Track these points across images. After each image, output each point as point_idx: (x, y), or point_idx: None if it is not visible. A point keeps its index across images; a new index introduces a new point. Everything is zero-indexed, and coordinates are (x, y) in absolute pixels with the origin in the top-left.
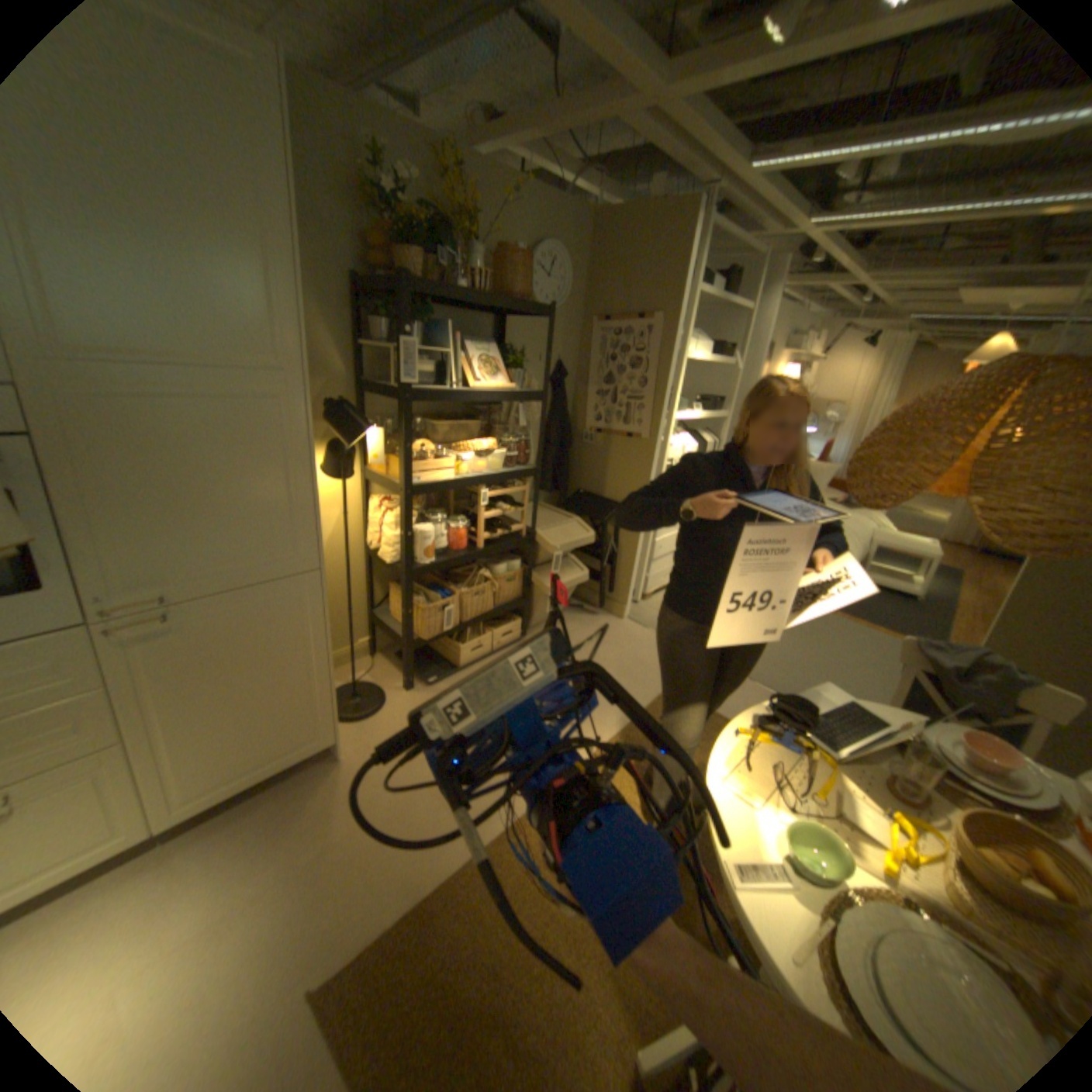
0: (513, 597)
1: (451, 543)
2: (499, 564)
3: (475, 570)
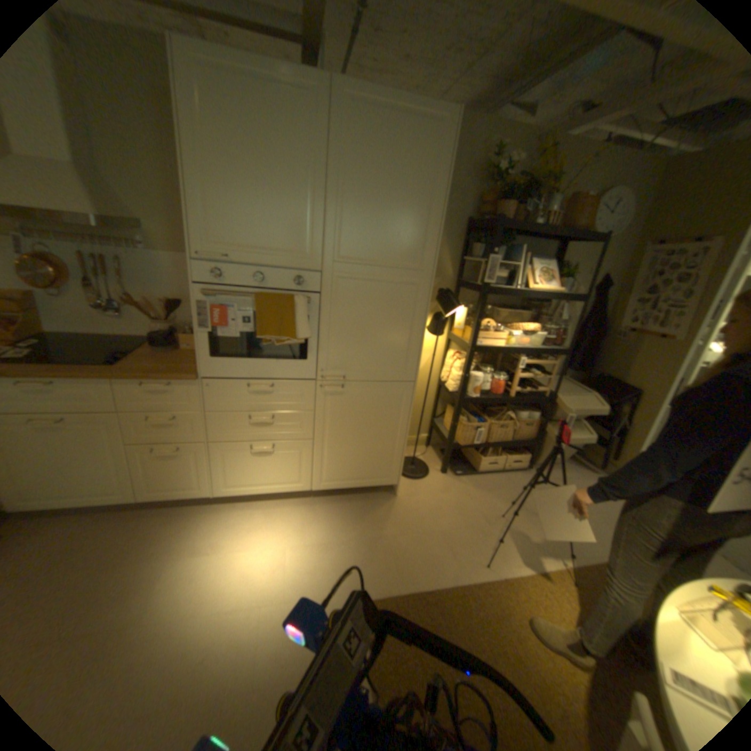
0: (529, 438)
1: (493, 388)
2: (524, 411)
3: (505, 411)
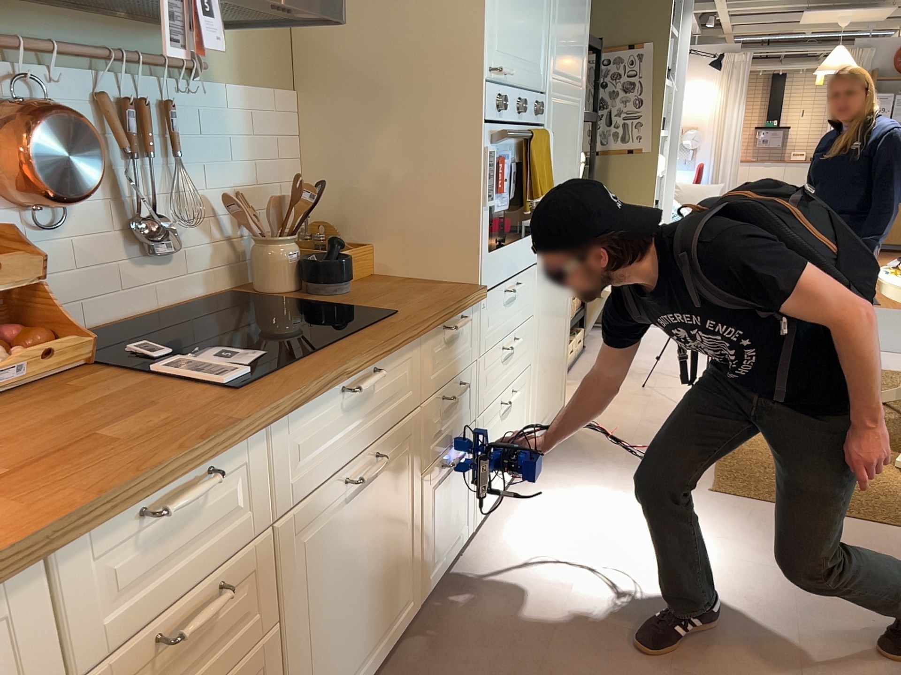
0: None
1: None
2: None
3: None
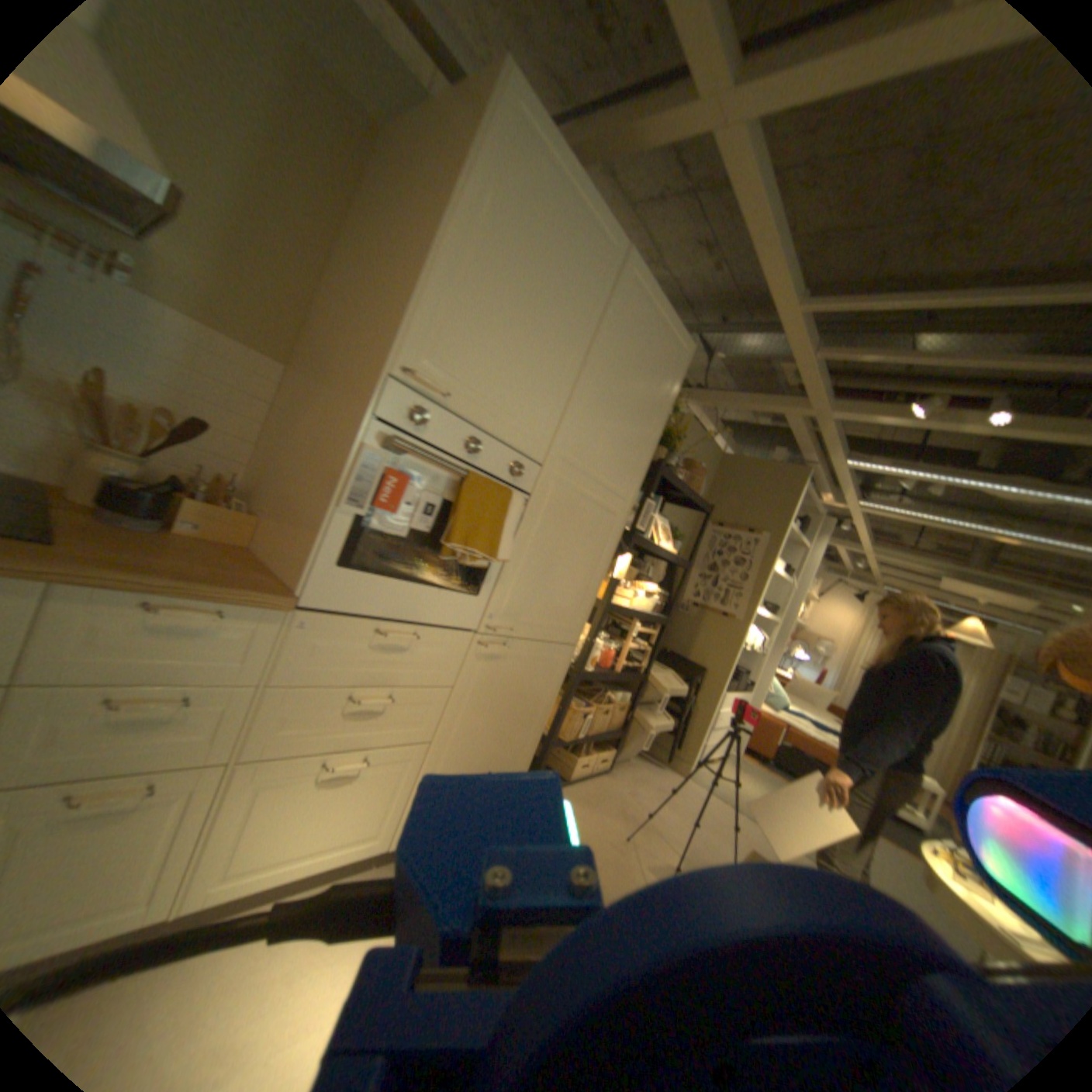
0: (617, 729)
1: (600, 662)
2: (616, 693)
3: (601, 693)
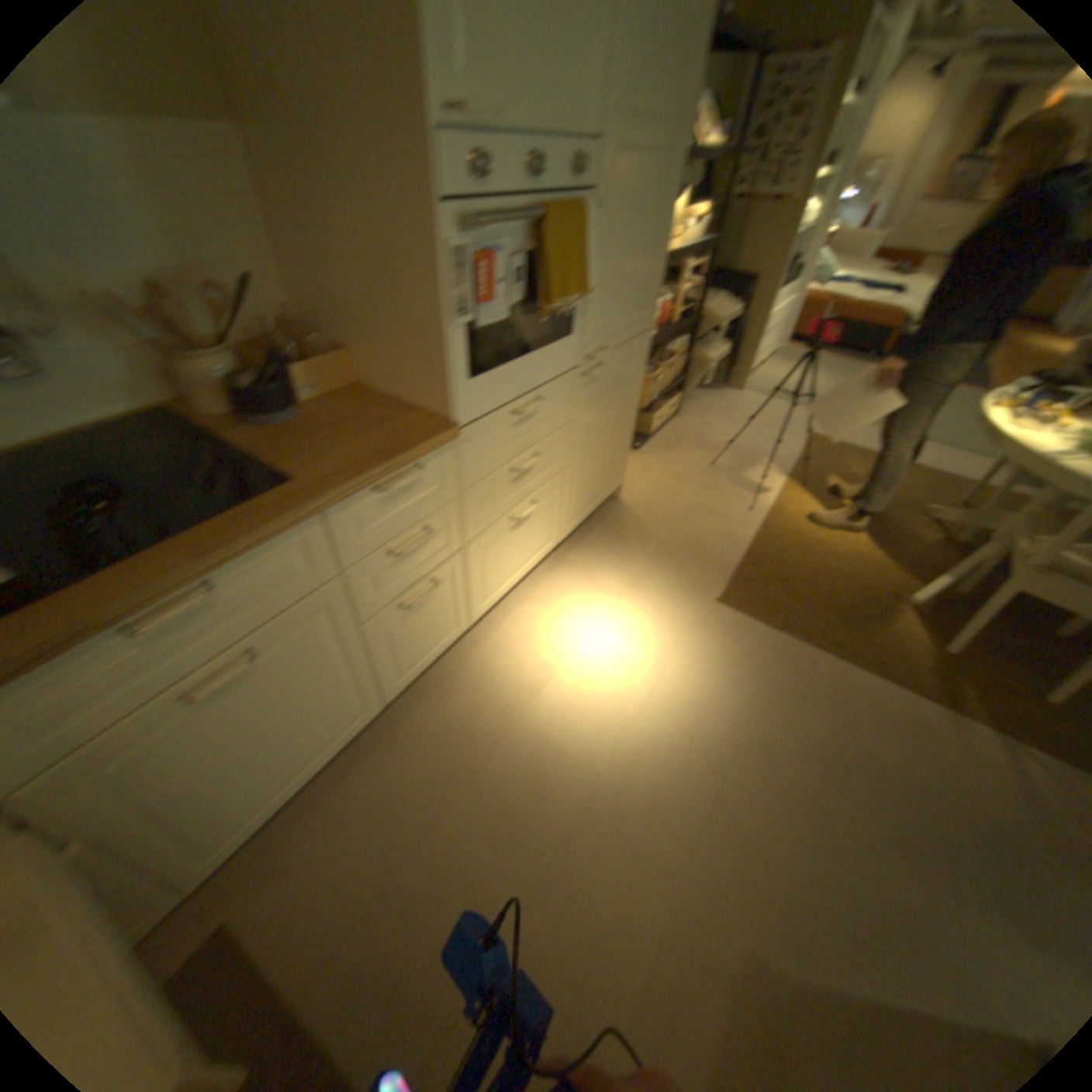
0: (679, 372)
1: (659, 317)
2: (674, 339)
3: (662, 346)
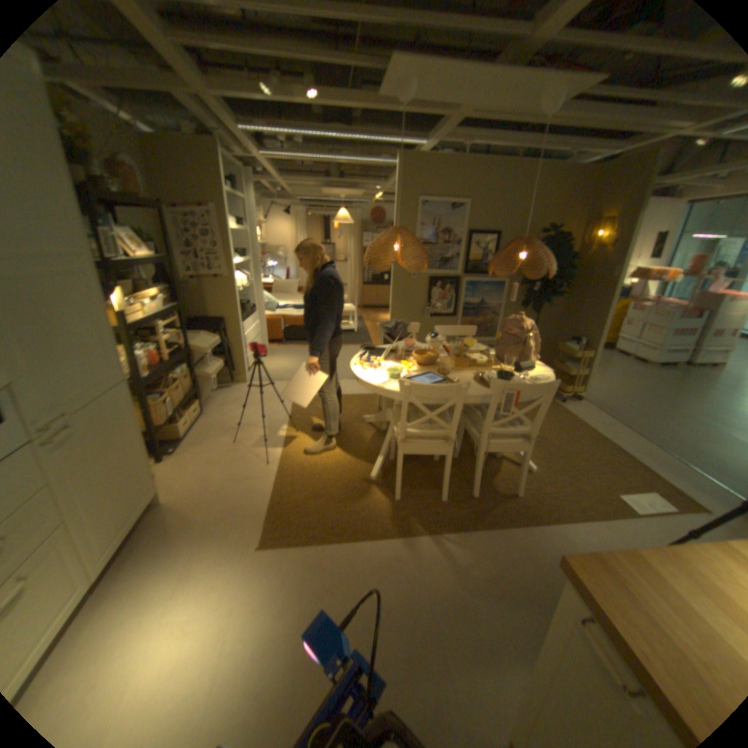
0: (190, 387)
1: (150, 361)
2: (175, 369)
3: (165, 376)
